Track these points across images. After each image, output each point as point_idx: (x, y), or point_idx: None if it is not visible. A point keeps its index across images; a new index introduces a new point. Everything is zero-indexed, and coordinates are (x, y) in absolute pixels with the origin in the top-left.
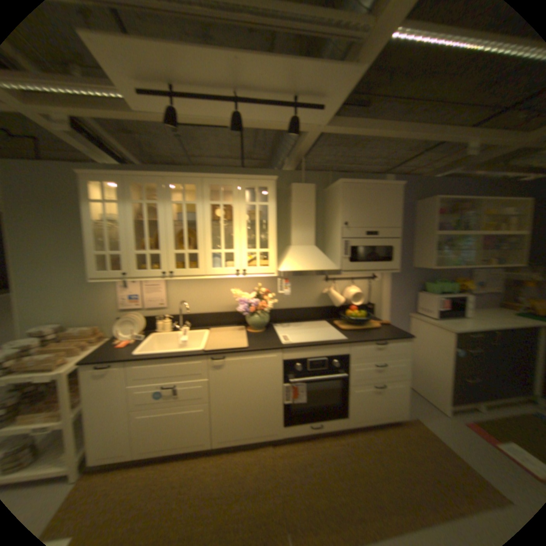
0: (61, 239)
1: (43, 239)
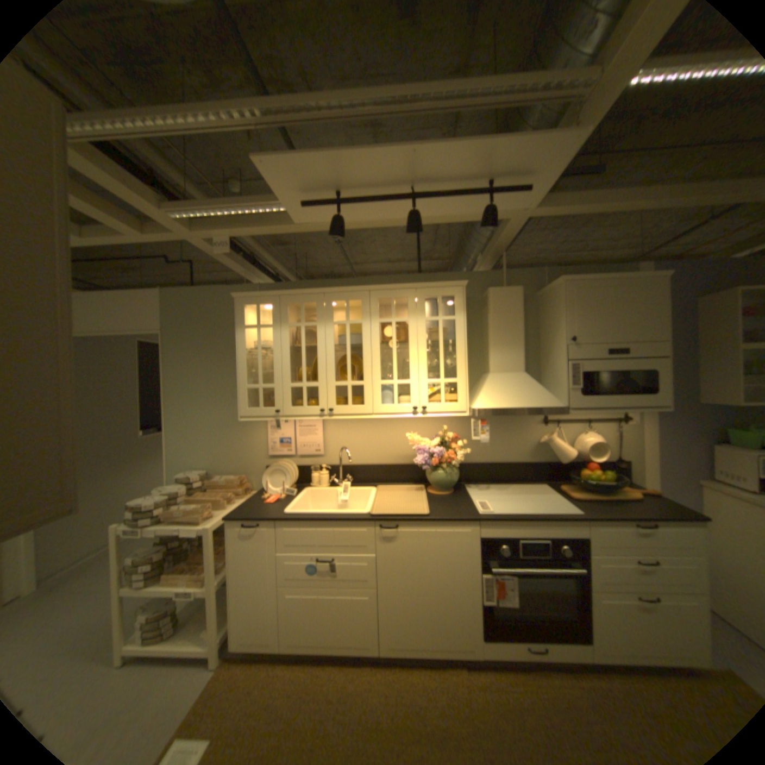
0: (216, 372)
1: (199, 373)
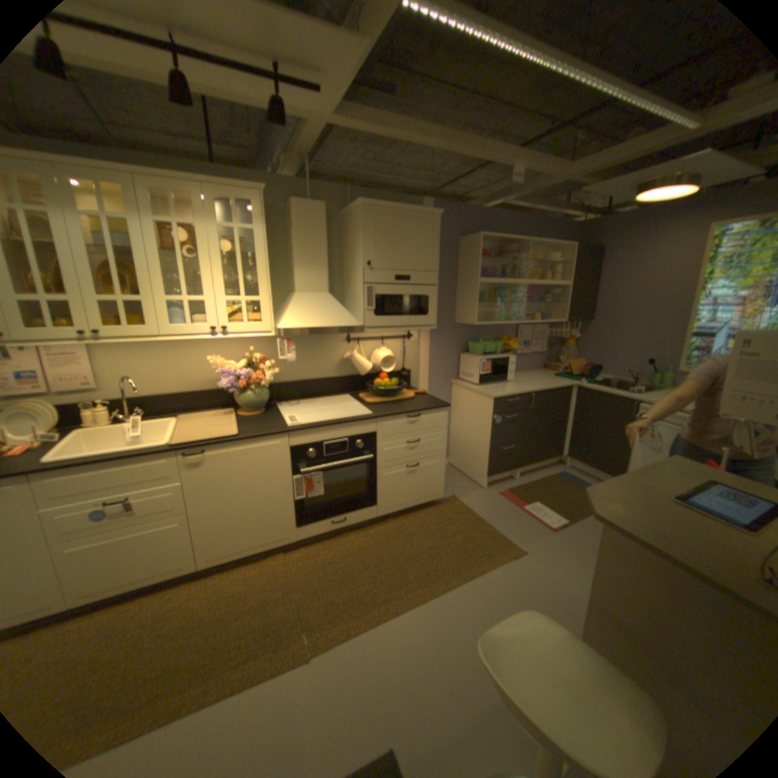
0: None
1: None
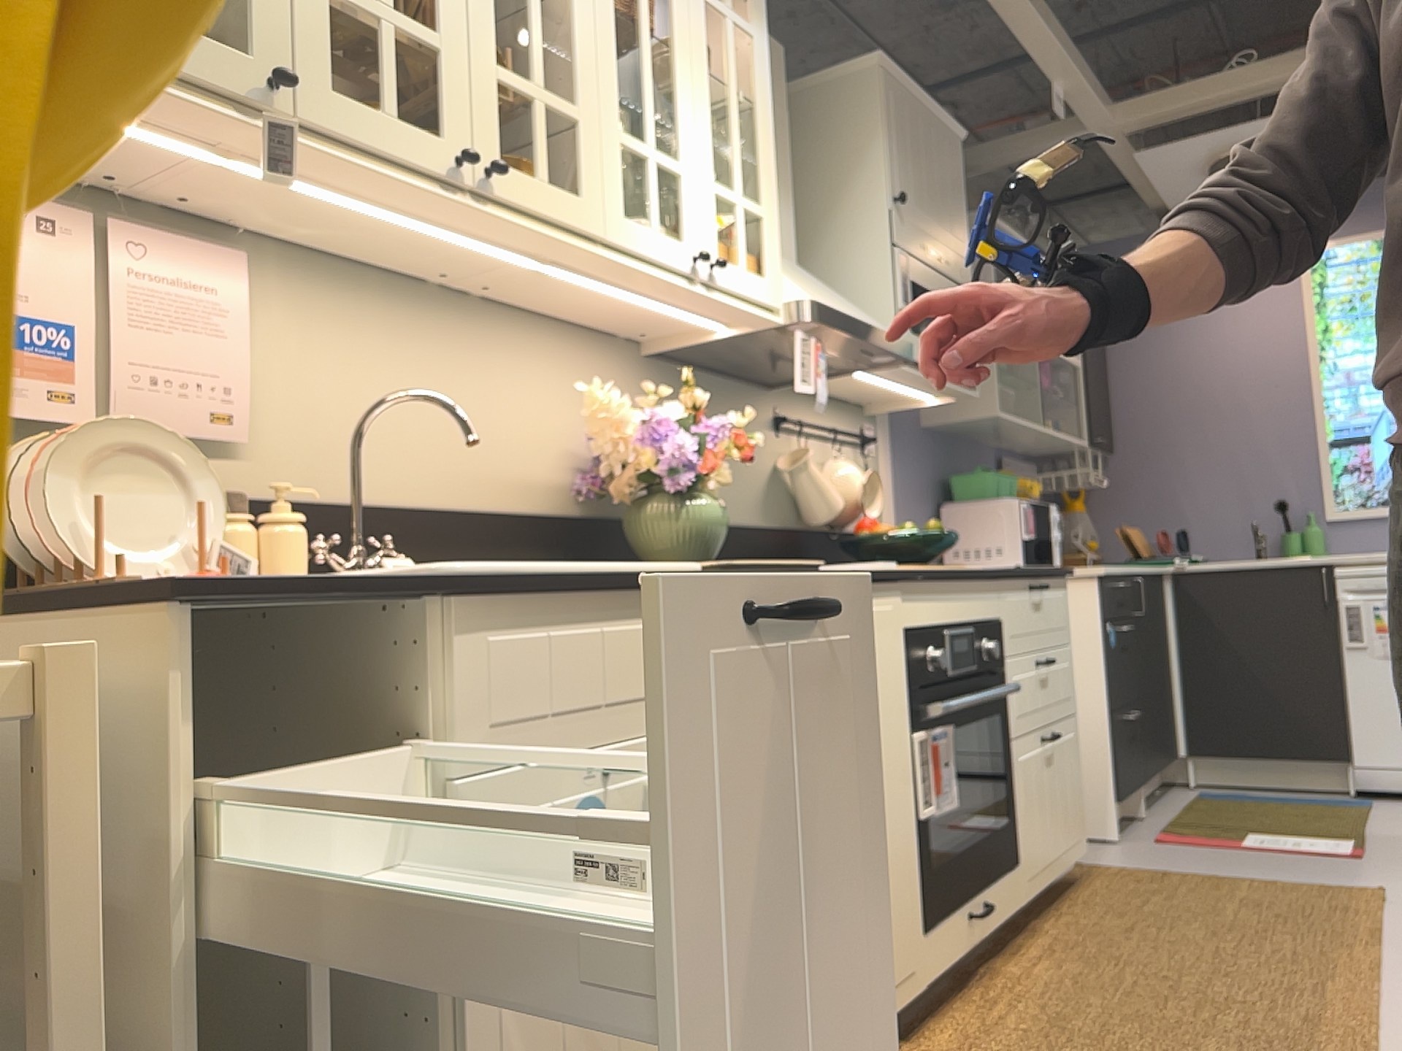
0: None
1: None
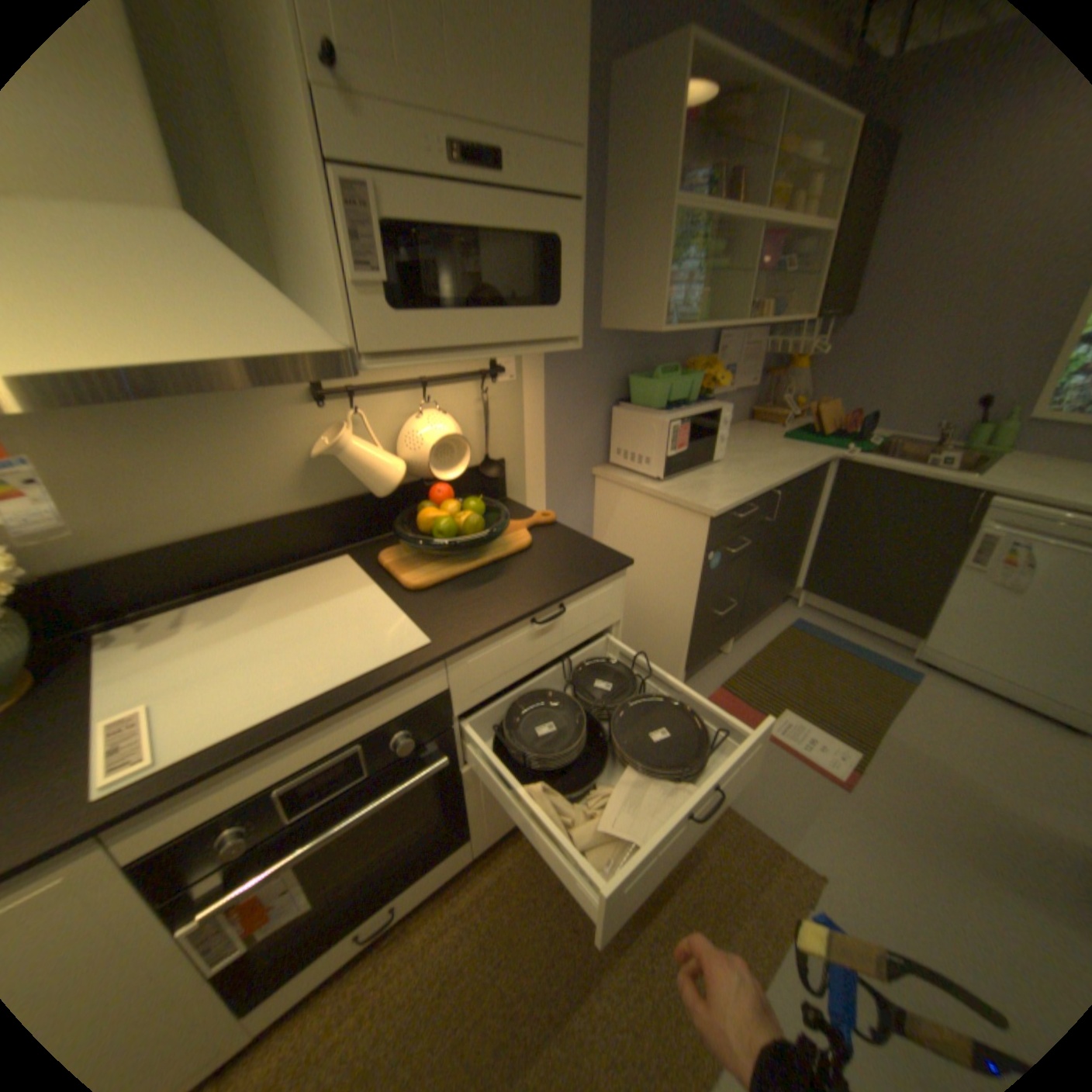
0: None
1: None
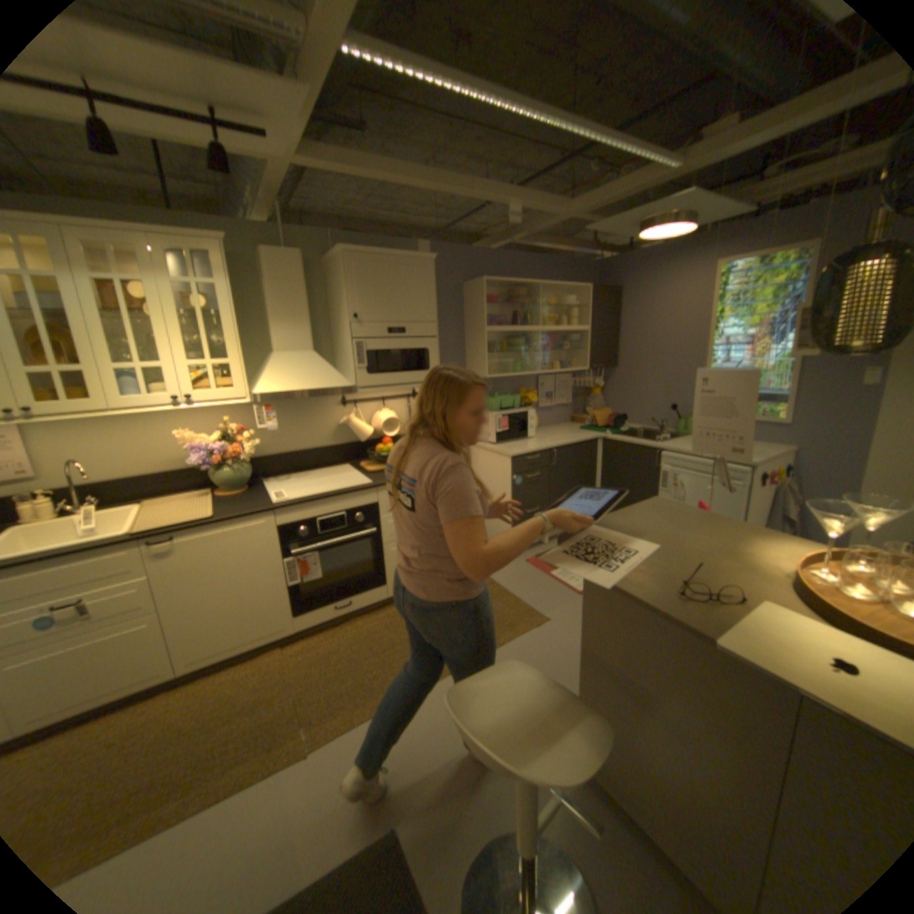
0: None
1: None
